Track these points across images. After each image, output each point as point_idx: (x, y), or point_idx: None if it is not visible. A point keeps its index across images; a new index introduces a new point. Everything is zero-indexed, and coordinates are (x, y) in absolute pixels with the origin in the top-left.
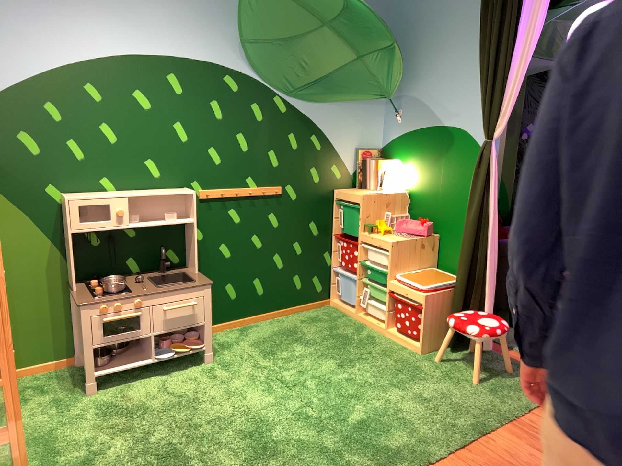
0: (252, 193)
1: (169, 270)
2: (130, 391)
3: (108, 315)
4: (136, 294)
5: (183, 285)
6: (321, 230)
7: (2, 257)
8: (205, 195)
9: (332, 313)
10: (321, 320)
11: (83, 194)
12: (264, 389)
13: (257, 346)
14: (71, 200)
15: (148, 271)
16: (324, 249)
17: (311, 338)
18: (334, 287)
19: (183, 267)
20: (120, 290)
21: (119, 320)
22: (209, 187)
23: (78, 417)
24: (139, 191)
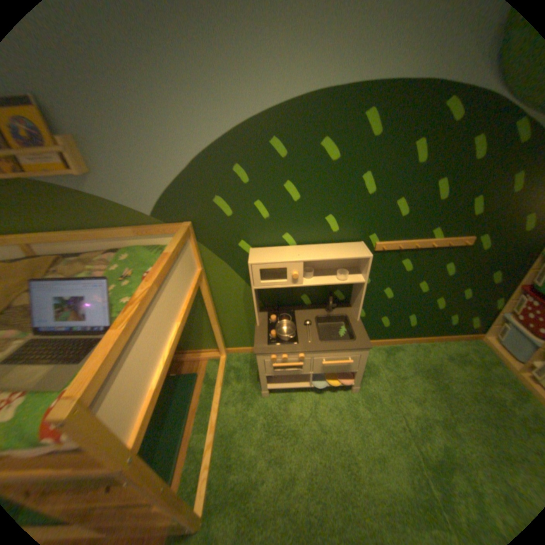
0: (436, 246)
1: (334, 309)
2: (290, 405)
3: (277, 361)
4: (301, 349)
5: (343, 344)
6: (505, 280)
7: (212, 290)
8: (381, 249)
9: (484, 354)
10: (471, 362)
11: (266, 250)
12: (404, 464)
13: (401, 382)
14: (252, 265)
15: (316, 305)
16: (500, 297)
17: (459, 391)
18: (495, 329)
19: (347, 303)
20: (289, 339)
21: (285, 367)
22: (388, 240)
23: (252, 422)
24: (316, 248)
